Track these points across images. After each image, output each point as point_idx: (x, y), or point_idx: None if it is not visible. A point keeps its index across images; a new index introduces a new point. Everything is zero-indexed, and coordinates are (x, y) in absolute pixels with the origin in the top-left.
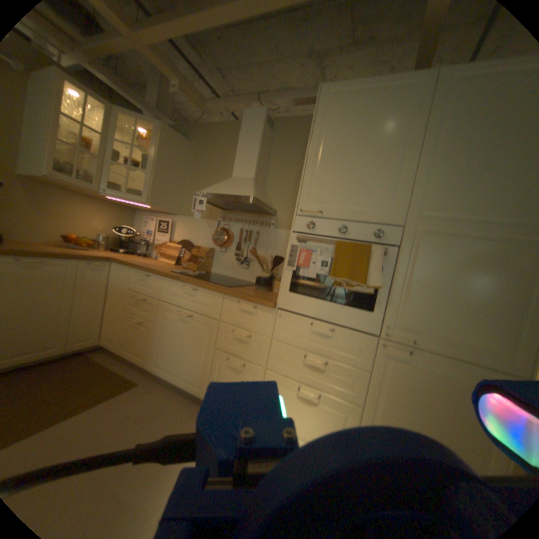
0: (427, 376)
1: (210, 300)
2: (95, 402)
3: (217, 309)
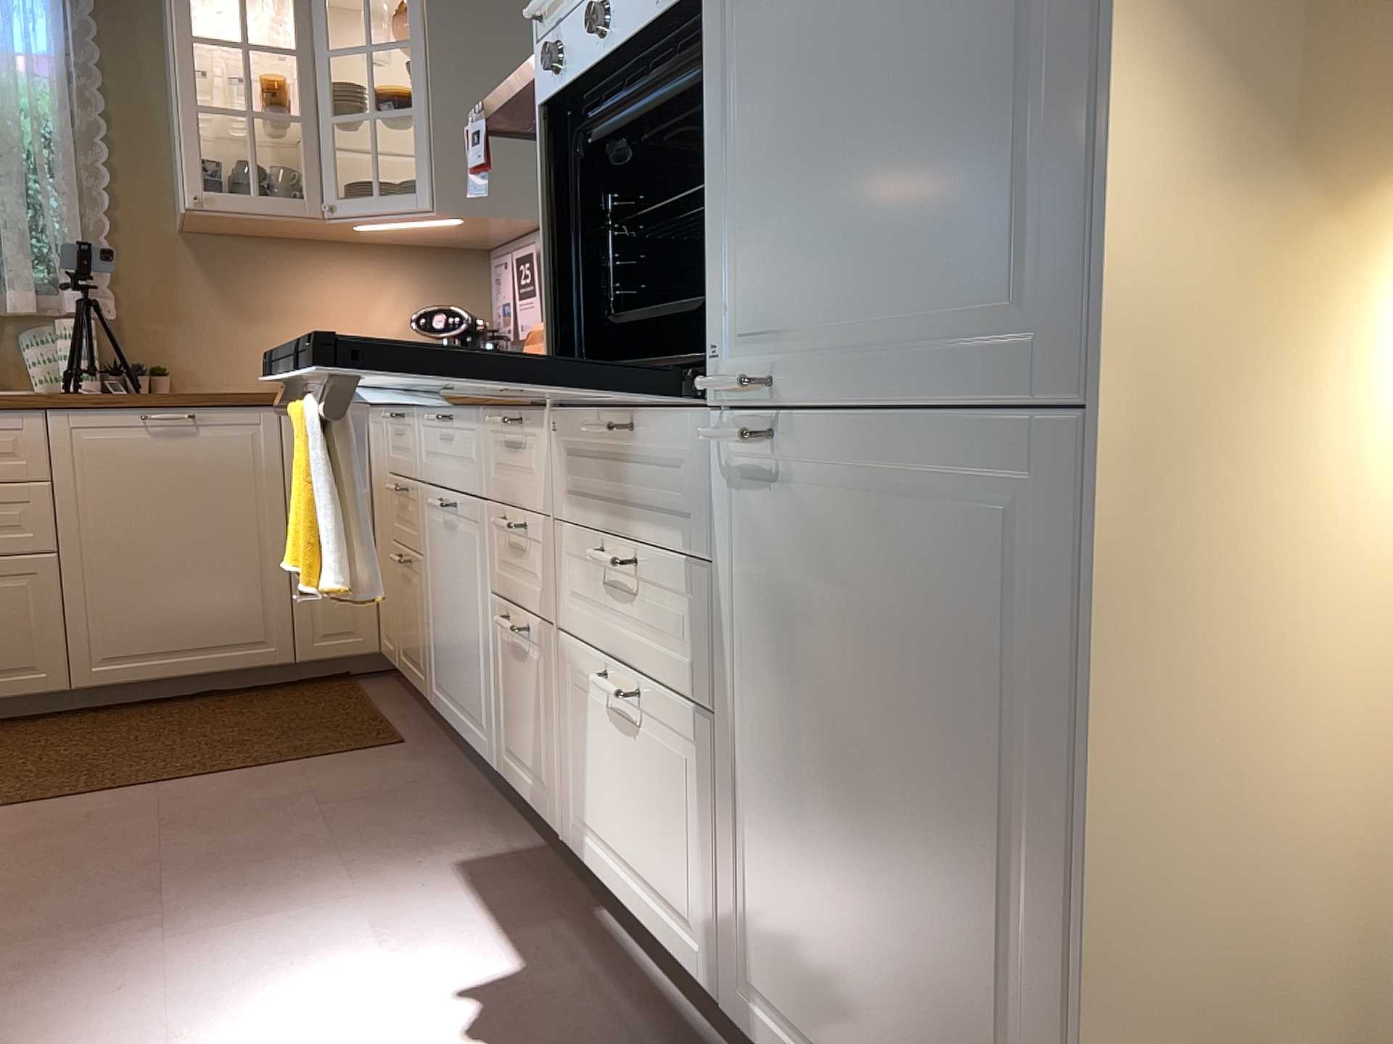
0: (831, 529)
1: (470, 438)
2: (280, 759)
3: (479, 462)
